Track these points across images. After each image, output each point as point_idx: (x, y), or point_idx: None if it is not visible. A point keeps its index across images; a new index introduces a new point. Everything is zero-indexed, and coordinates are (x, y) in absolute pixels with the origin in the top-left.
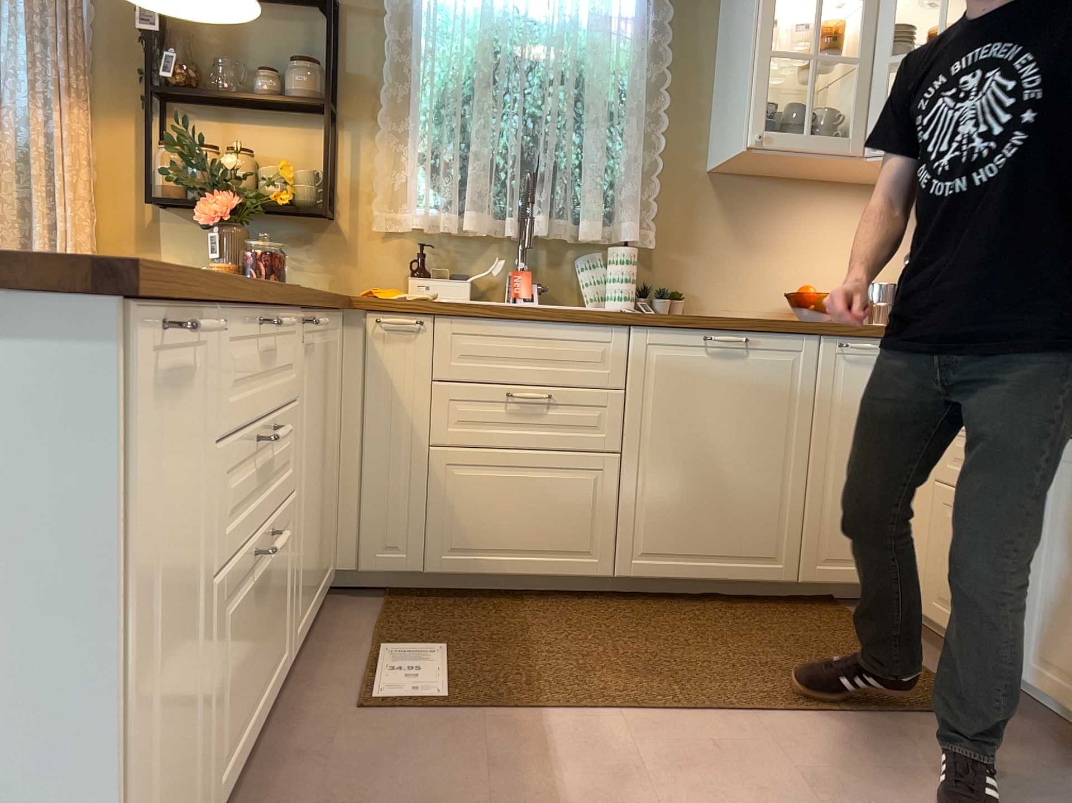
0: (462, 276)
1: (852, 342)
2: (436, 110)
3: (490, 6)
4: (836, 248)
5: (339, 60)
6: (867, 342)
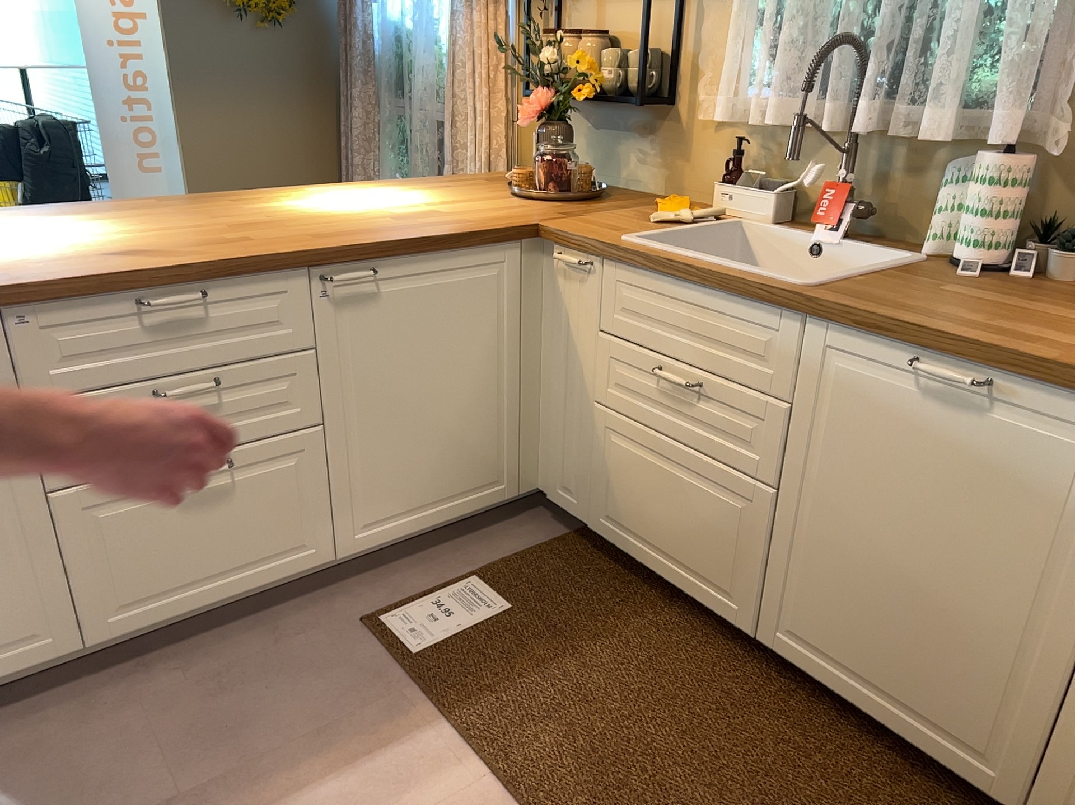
0: (772, 185)
1: None
2: None
3: None
4: None
5: None
6: None
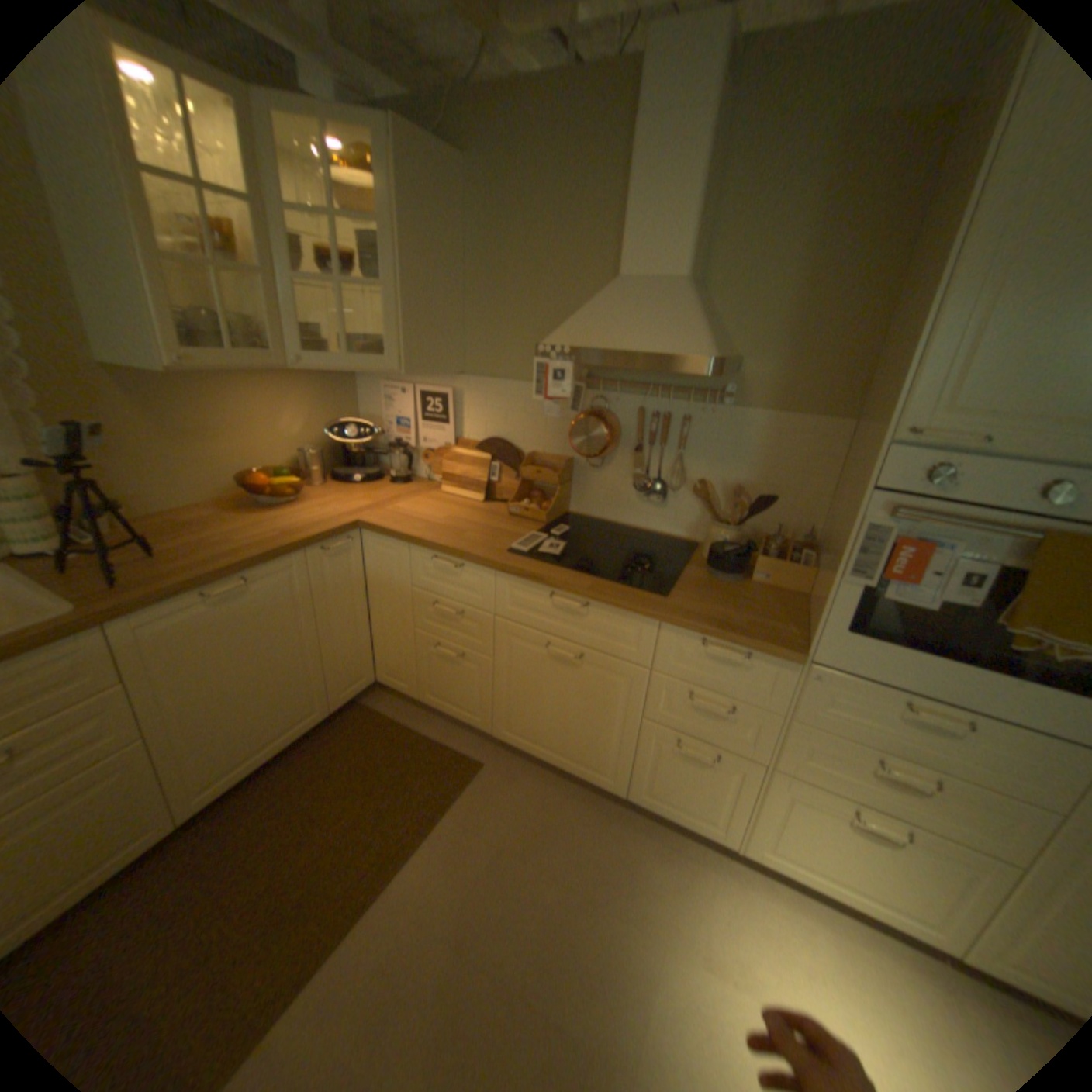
0: None
1: (329, 545)
2: None
3: None
4: (262, 424)
5: None
6: (339, 539)
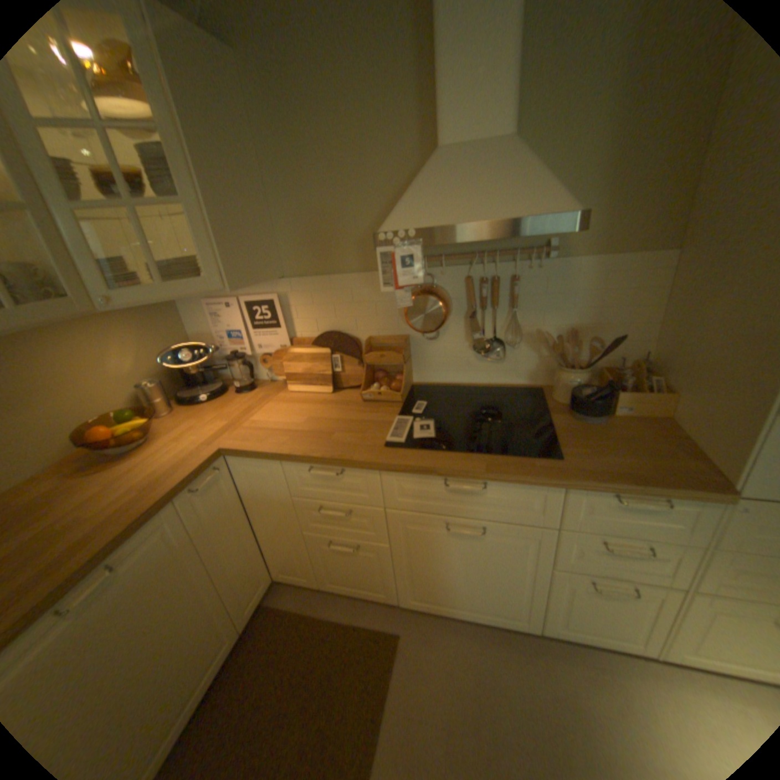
0: None
1: (196, 484)
2: None
3: None
4: (85, 371)
5: None
6: (204, 473)
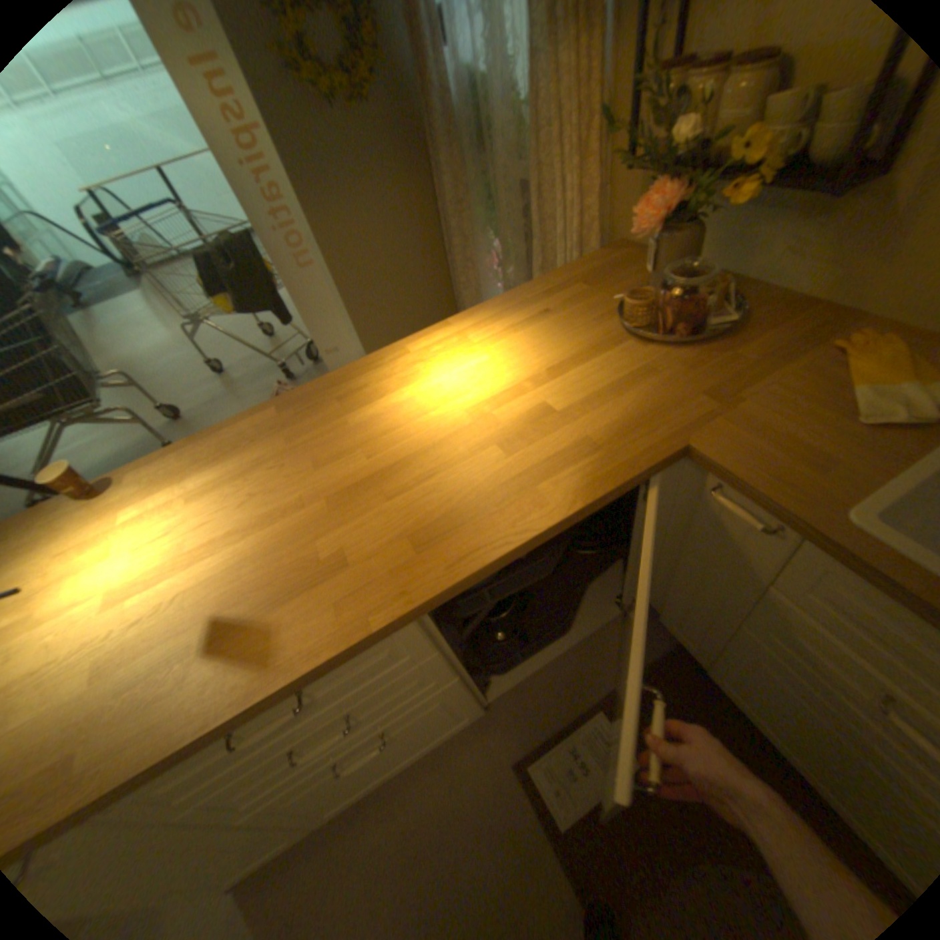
0: None
1: None
2: None
3: None
4: None
5: None
6: None
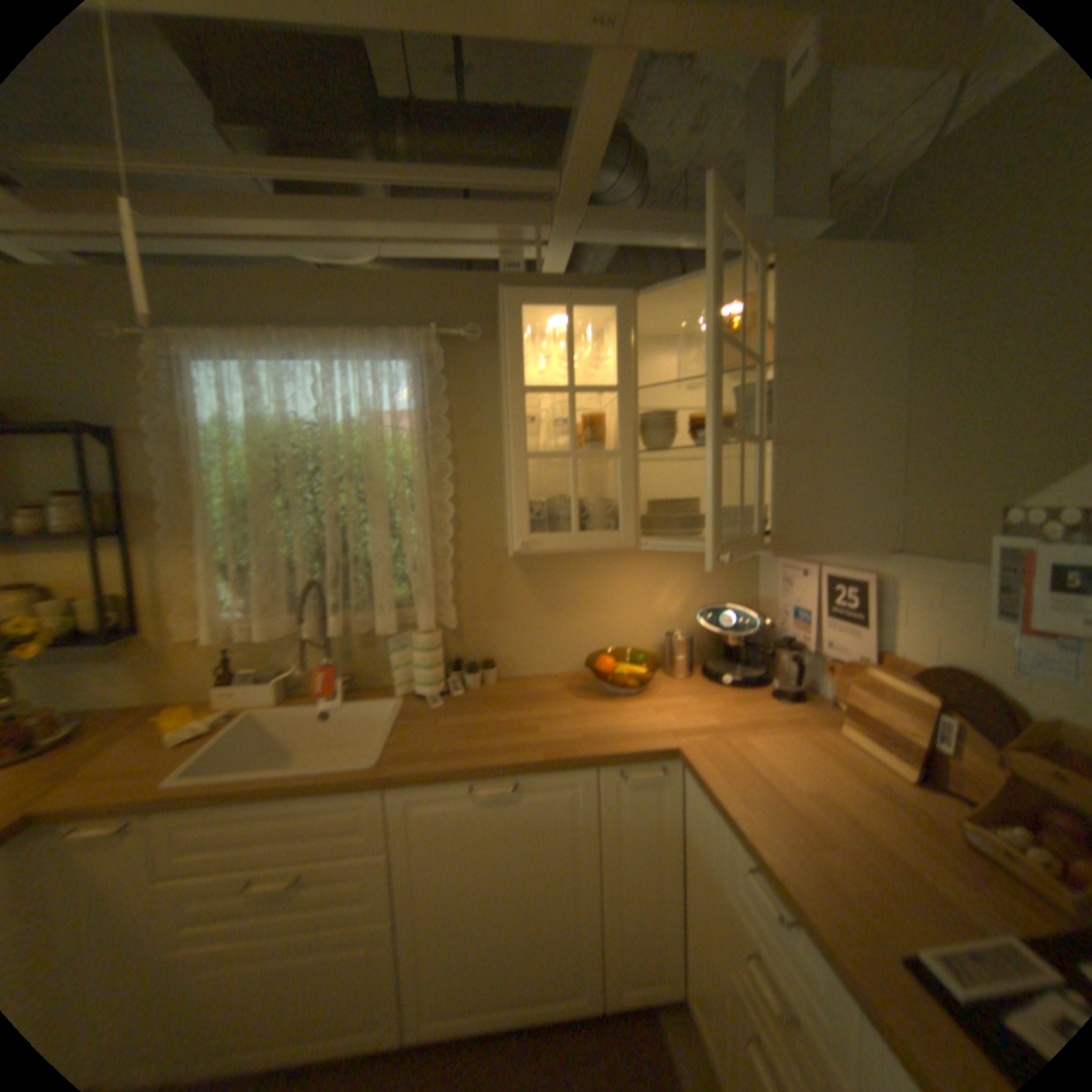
0: (265, 679)
1: (631, 772)
2: (222, 519)
3: (256, 418)
4: (634, 601)
5: (114, 481)
6: (648, 767)
